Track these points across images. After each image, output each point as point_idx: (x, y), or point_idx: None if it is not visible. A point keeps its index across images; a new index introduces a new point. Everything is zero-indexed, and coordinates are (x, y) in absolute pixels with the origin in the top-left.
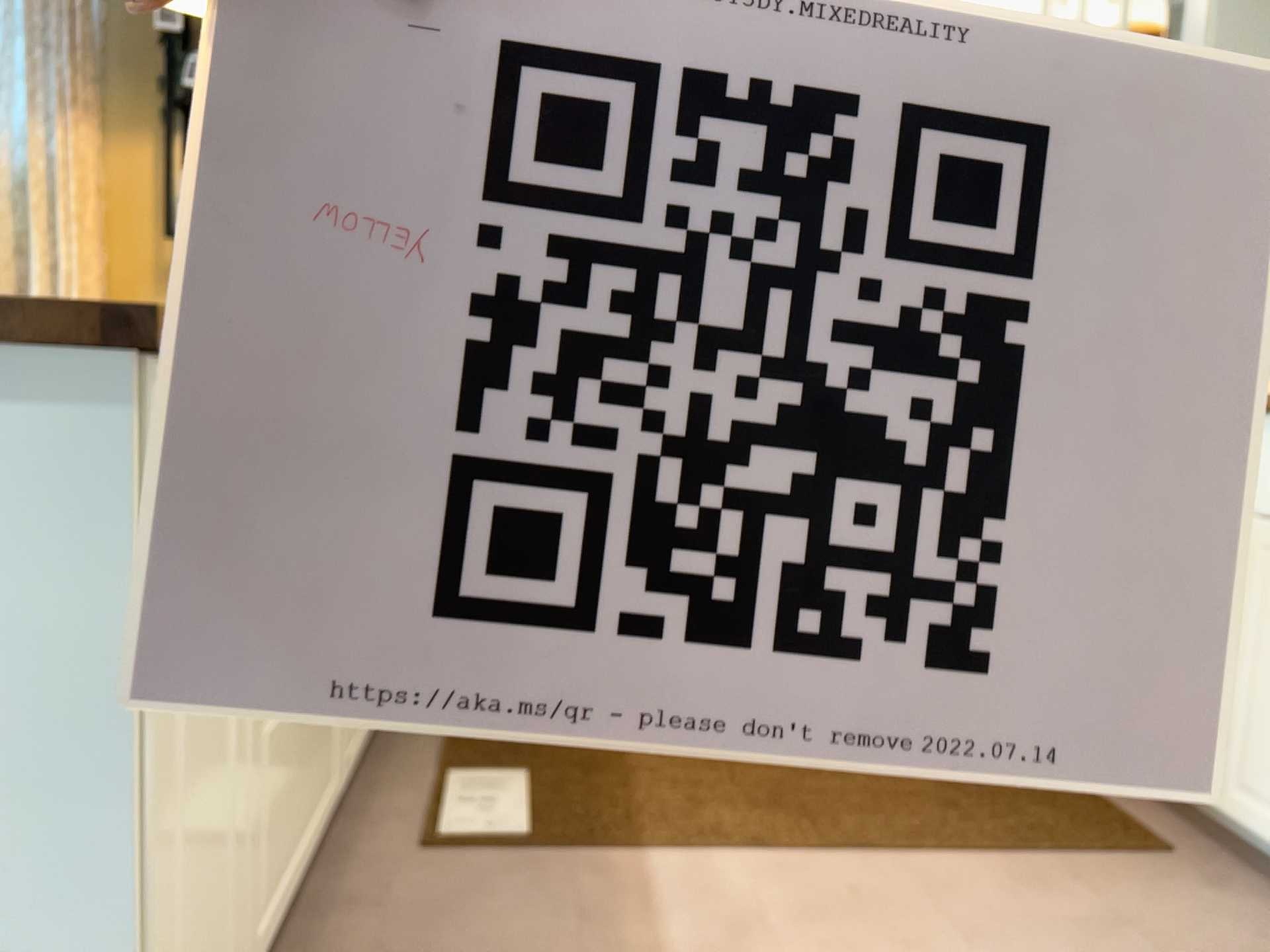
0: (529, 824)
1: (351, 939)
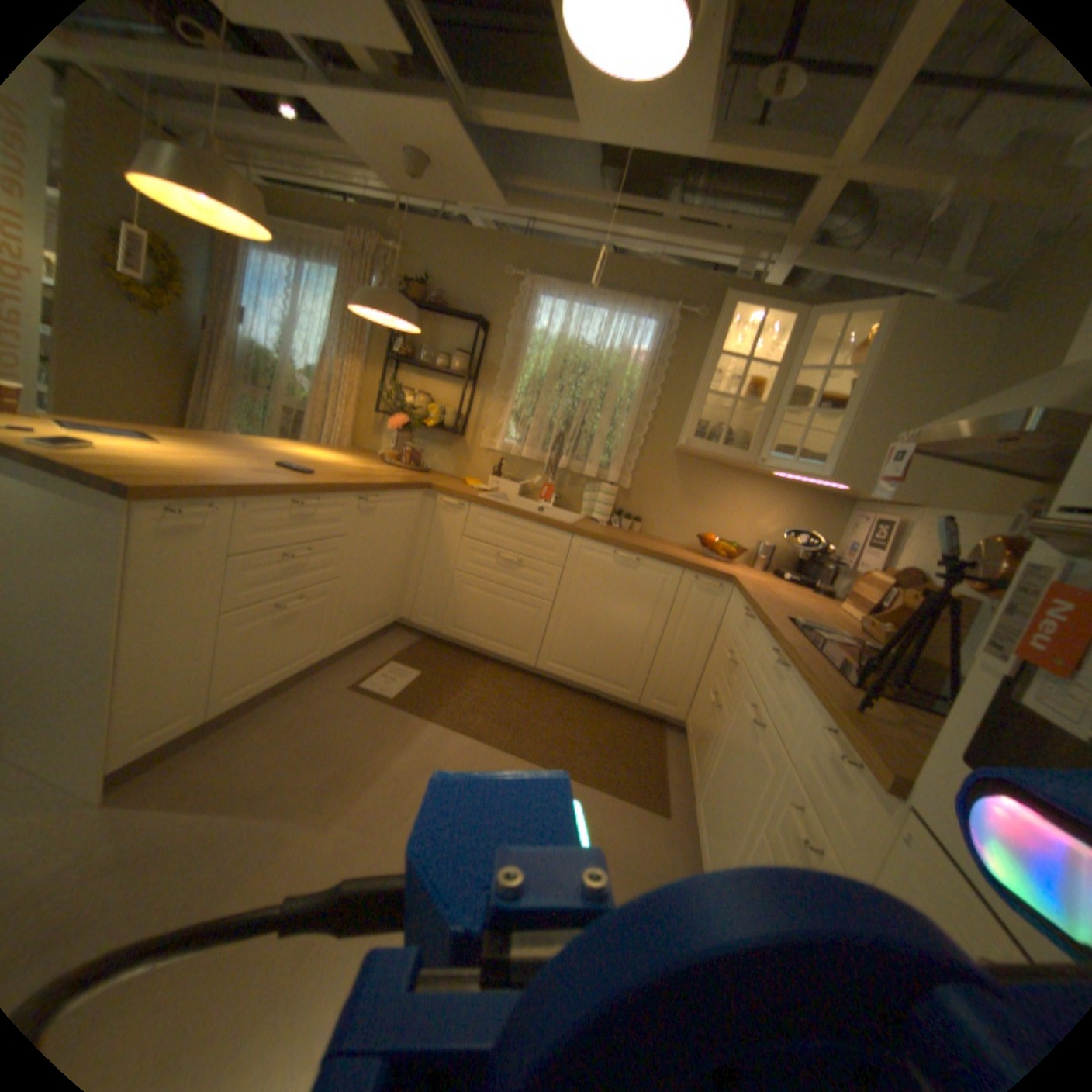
0: (399, 694)
1: (291, 712)
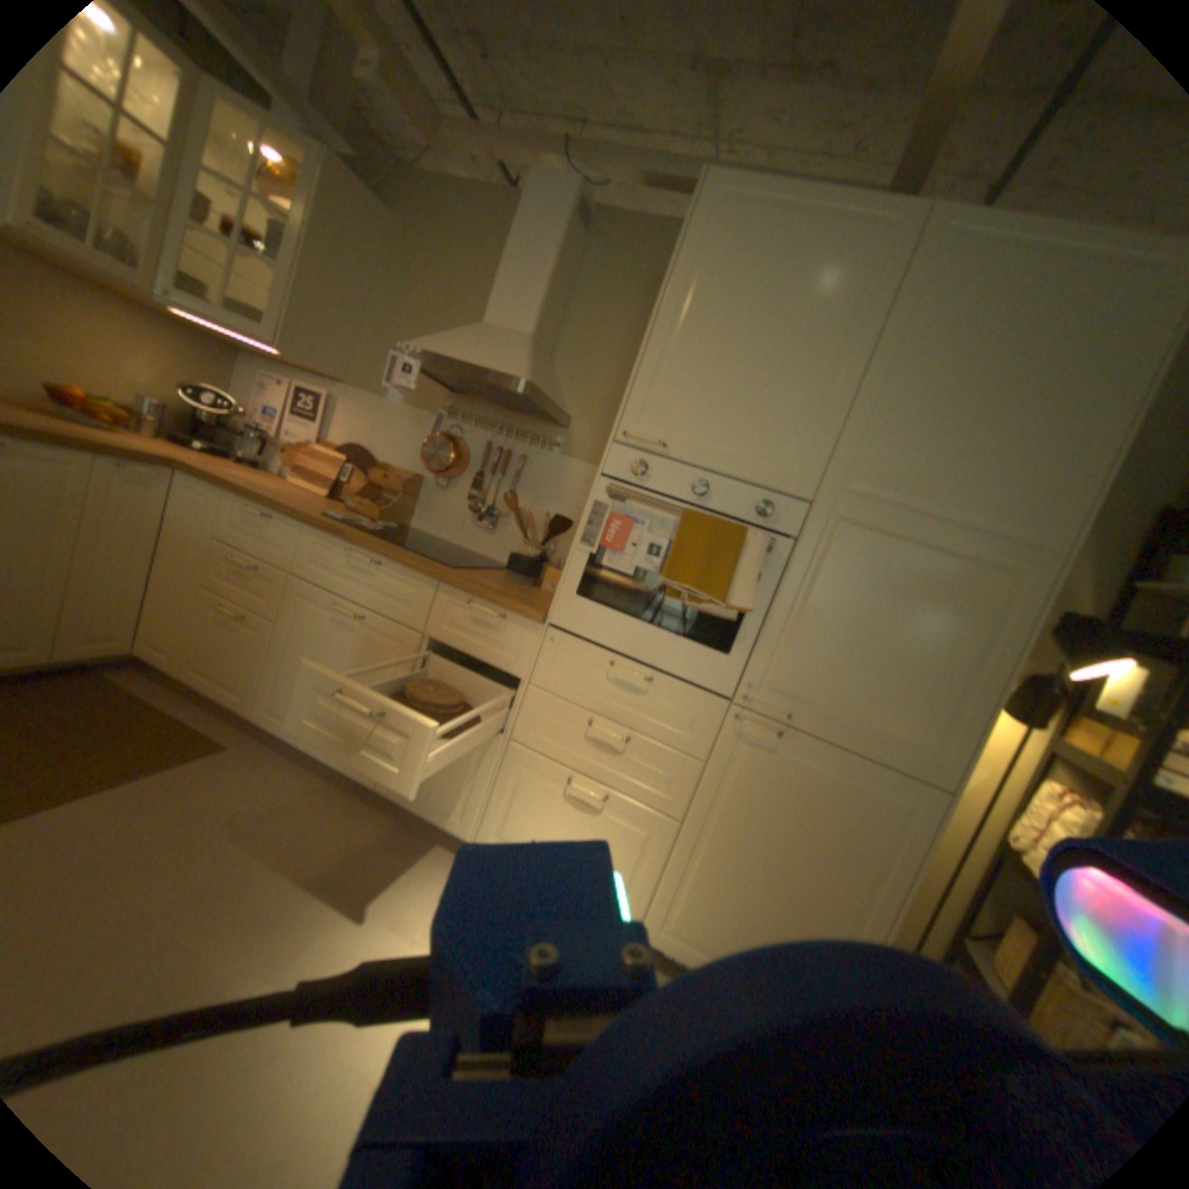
0: None
1: None
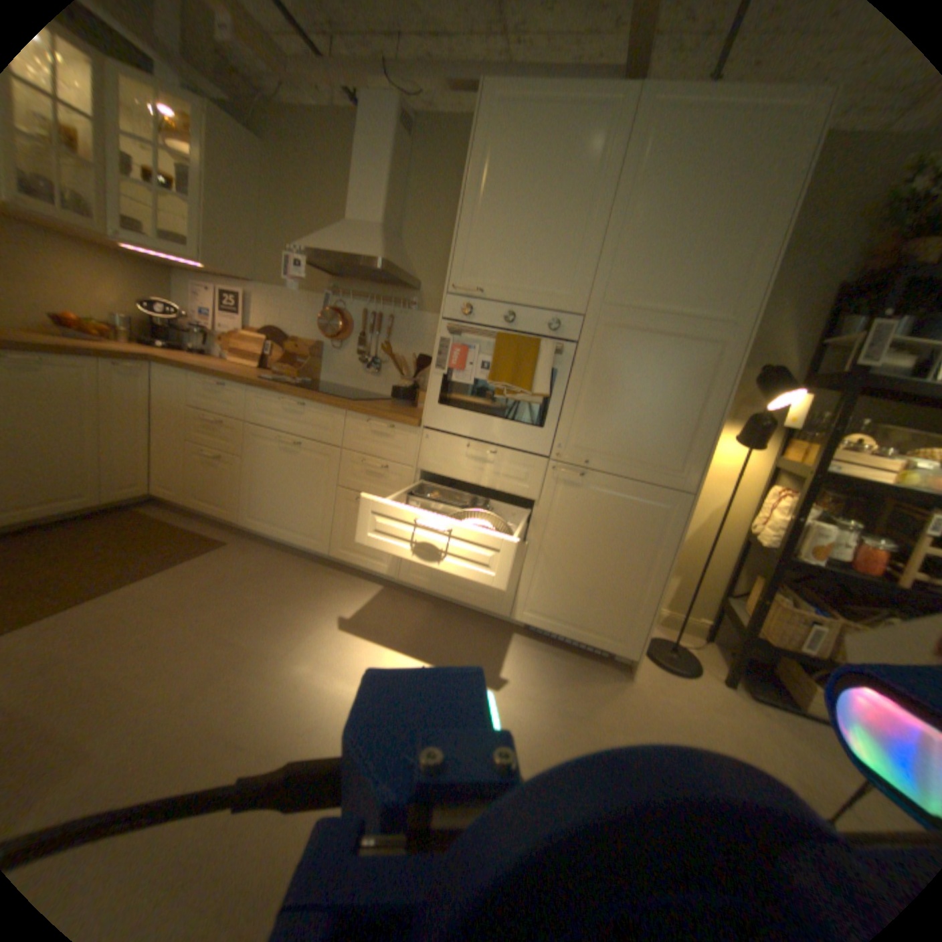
0: None
1: None
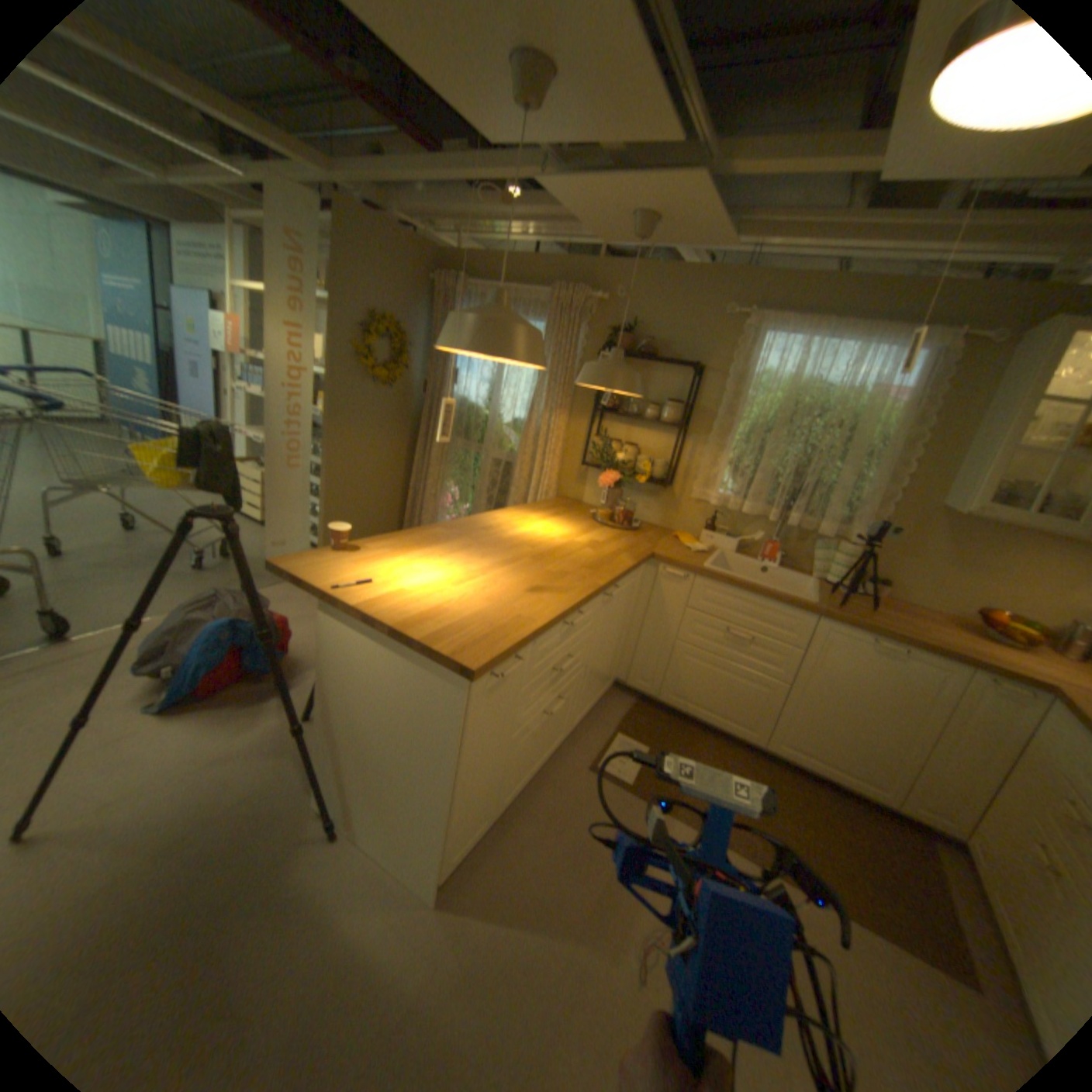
0: (638, 780)
1: (551, 803)
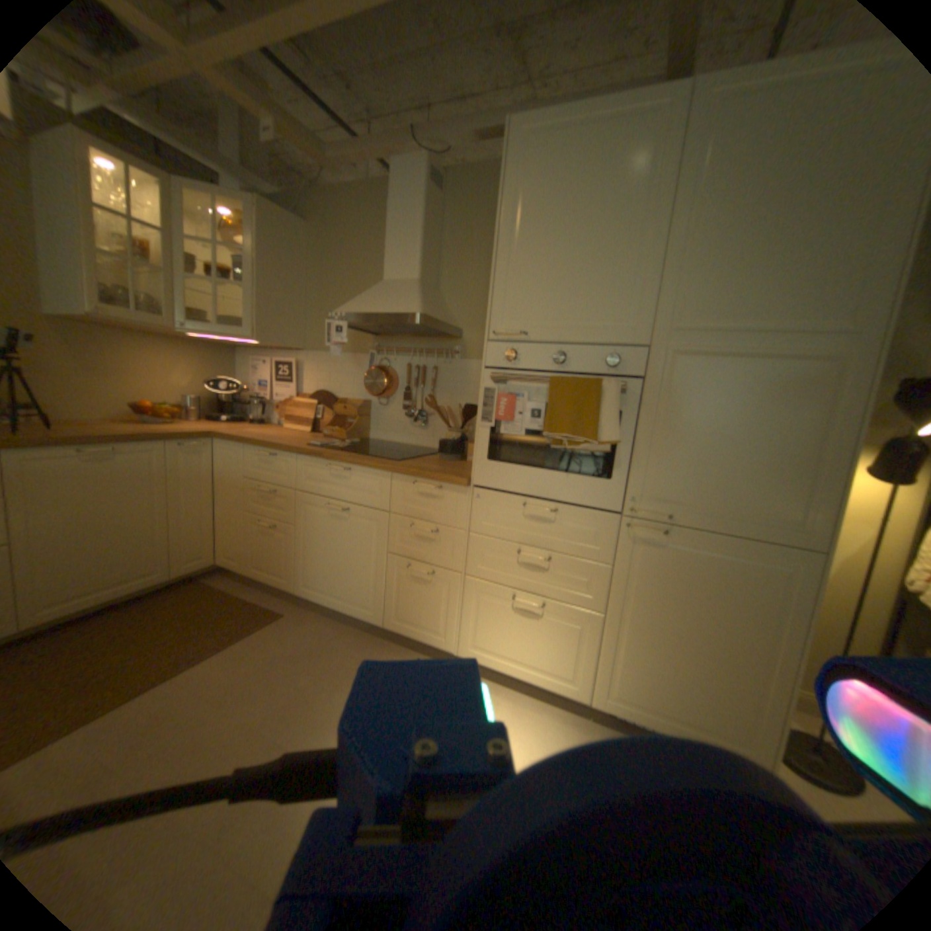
0: None
1: None
